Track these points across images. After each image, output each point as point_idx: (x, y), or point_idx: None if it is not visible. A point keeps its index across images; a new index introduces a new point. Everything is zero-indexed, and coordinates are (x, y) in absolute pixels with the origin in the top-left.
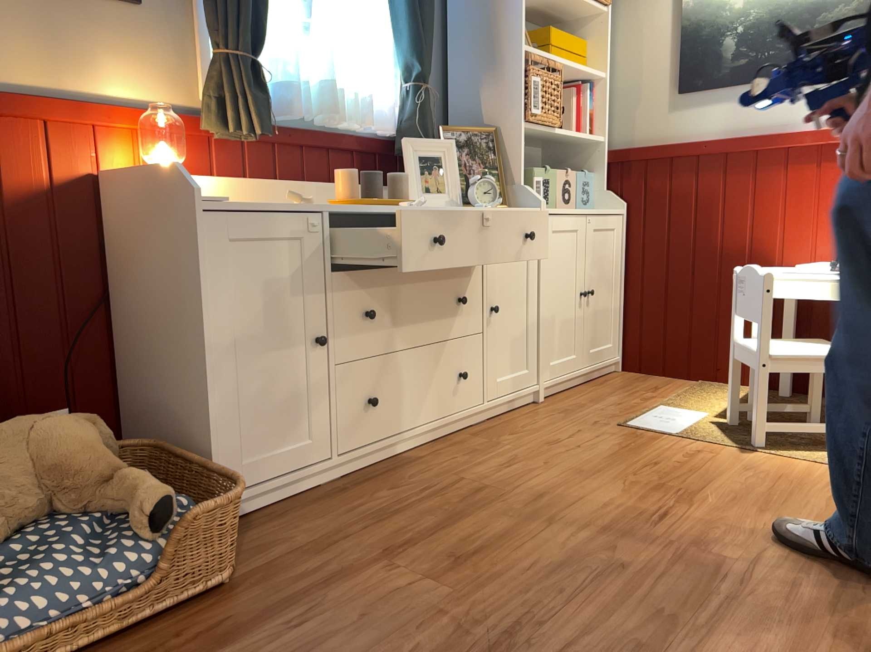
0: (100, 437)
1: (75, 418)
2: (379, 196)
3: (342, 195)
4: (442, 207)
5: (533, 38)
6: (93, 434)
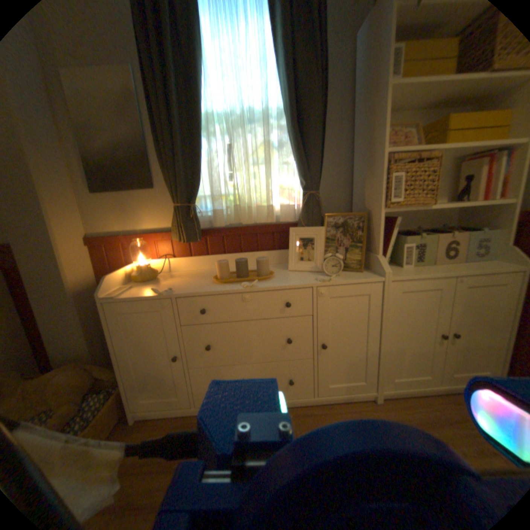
0: (84, 381)
1: (81, 371)
2: (244, 273)
3: (220, 274)
4: (276, 284)
5: (437, 125)
6: (77, 381)
